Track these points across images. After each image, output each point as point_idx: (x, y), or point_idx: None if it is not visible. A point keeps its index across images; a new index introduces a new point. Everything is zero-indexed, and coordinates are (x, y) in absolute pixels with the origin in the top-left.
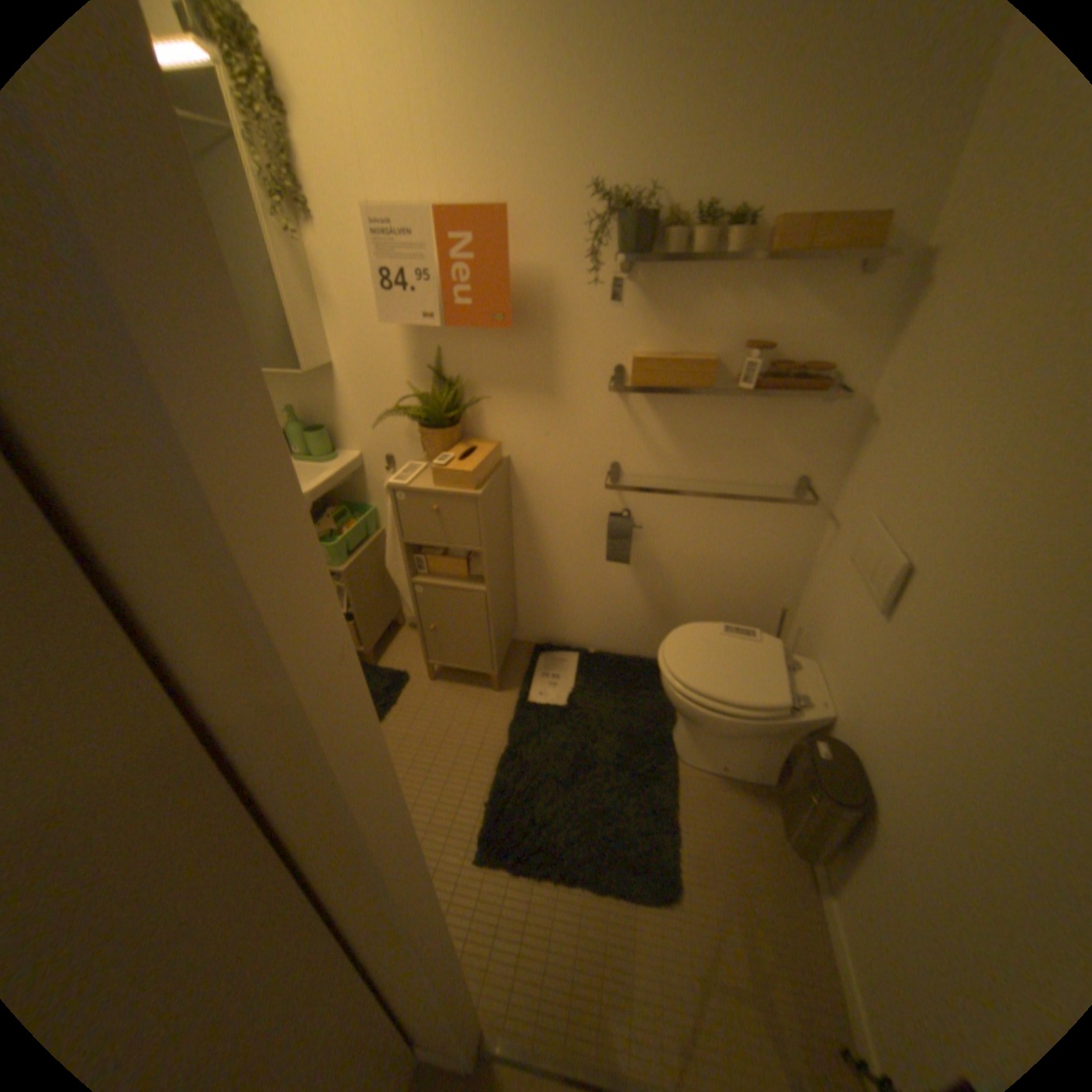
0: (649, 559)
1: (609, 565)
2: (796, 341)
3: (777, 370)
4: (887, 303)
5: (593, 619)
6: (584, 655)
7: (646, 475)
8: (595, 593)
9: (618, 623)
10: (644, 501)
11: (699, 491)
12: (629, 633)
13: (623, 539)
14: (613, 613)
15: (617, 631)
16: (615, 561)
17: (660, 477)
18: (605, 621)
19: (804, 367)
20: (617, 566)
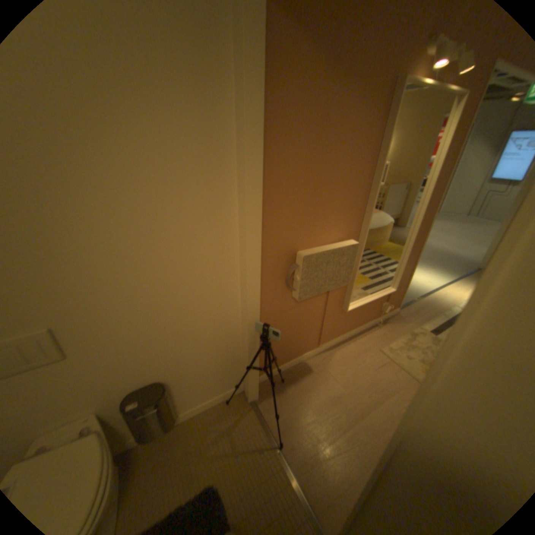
0: None
1: None
2: None
3: None
4: None
5: None
6: None
7: None
8: None
9: None
10: None
11: None
12: None
13: None
14: None
15: None
16: None
17: None
18: None
19: None
20: None
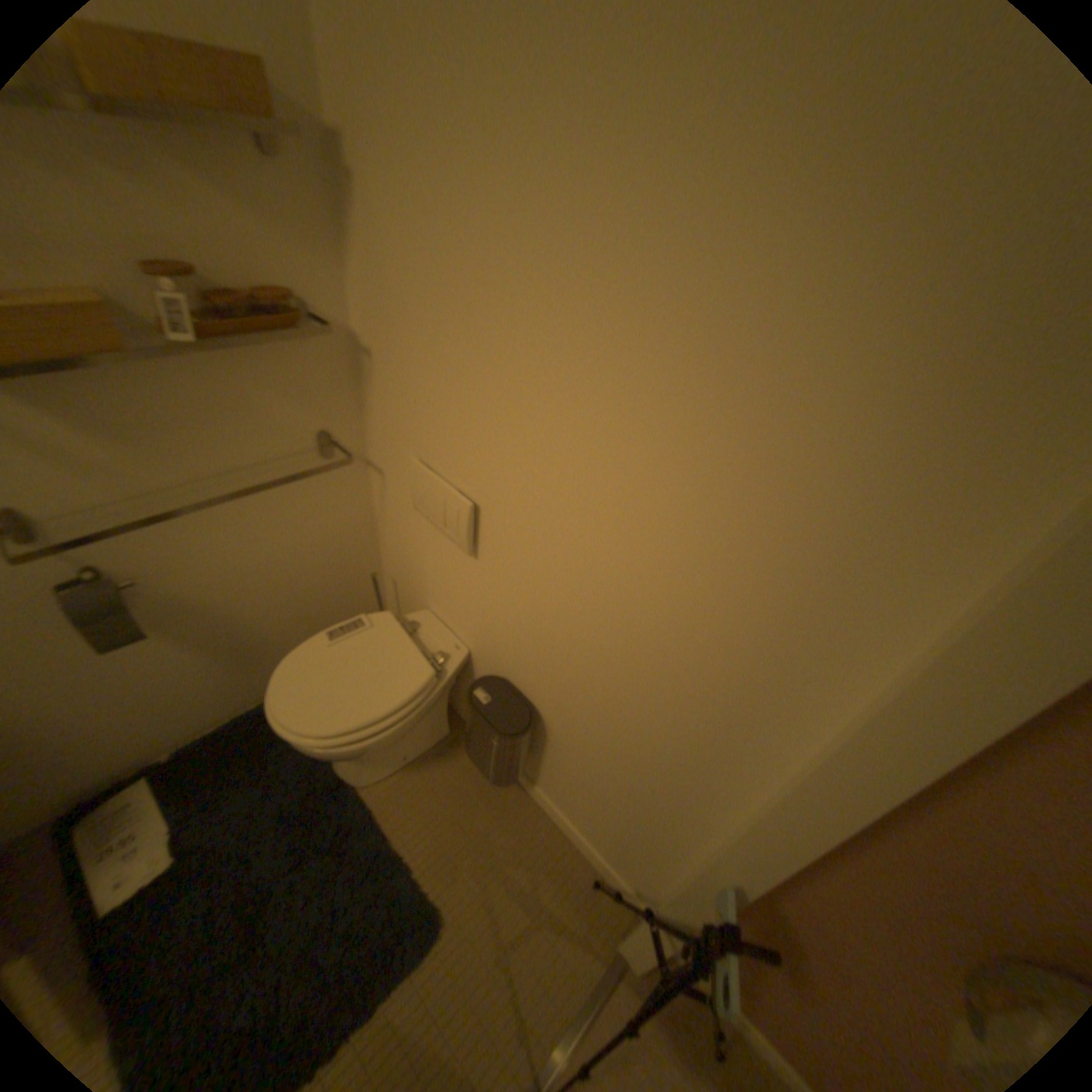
0: (171, 609)
1: (108, 651)
2: (218, 257)
3: (212, 302)
4: (310, 201)
5: (134, 726)
6: (152, 776)
7: (84, 506)
8: (109, 697)
9: (178, 703)
10: (107, 543)
11: (194, 495)
12: (204, 702)
13: (107, 616)
14: (161, 699)
15: (184, 712)
16: (115, 642)
17: (112, 499)
18: (156, 714)
19: (251, 296)
20: (124, 645)
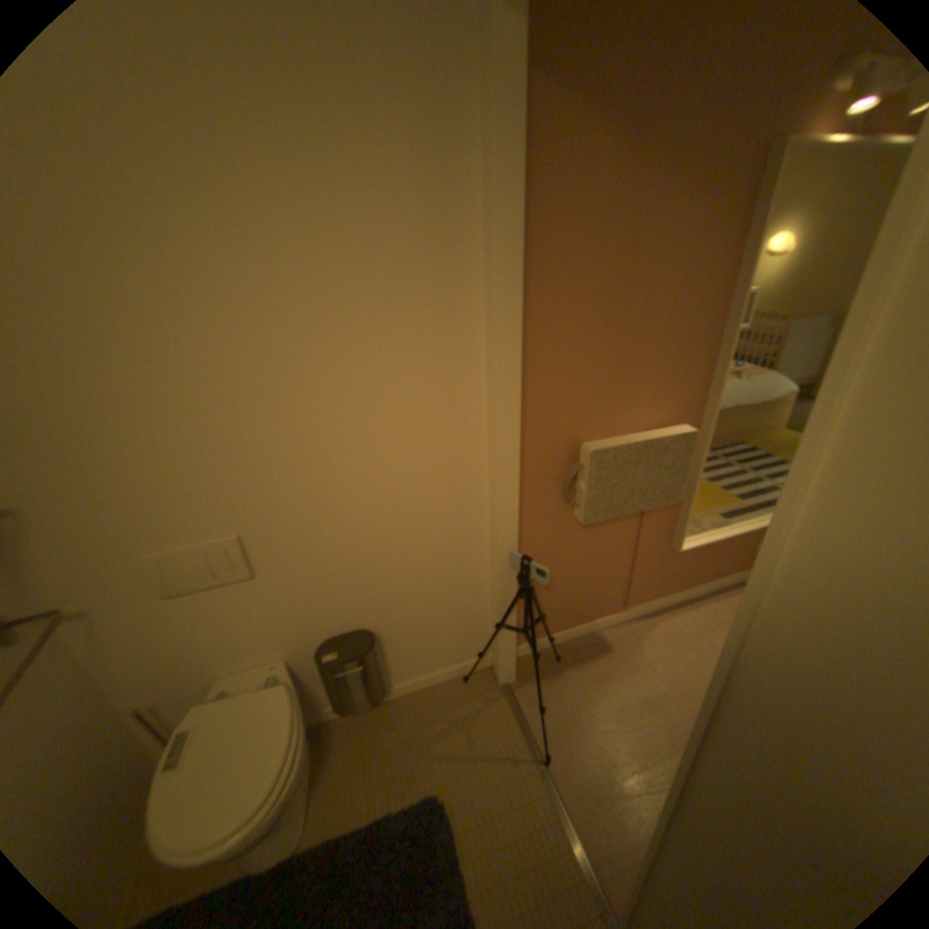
0: None
1: None
2: None
3: None
4: None
5: None
6: None
7: None
8: None
9: None
10: None
11: None
12: None
13: None
14: None
15: None
16: None
17: None
18: None
19: None
20: None
